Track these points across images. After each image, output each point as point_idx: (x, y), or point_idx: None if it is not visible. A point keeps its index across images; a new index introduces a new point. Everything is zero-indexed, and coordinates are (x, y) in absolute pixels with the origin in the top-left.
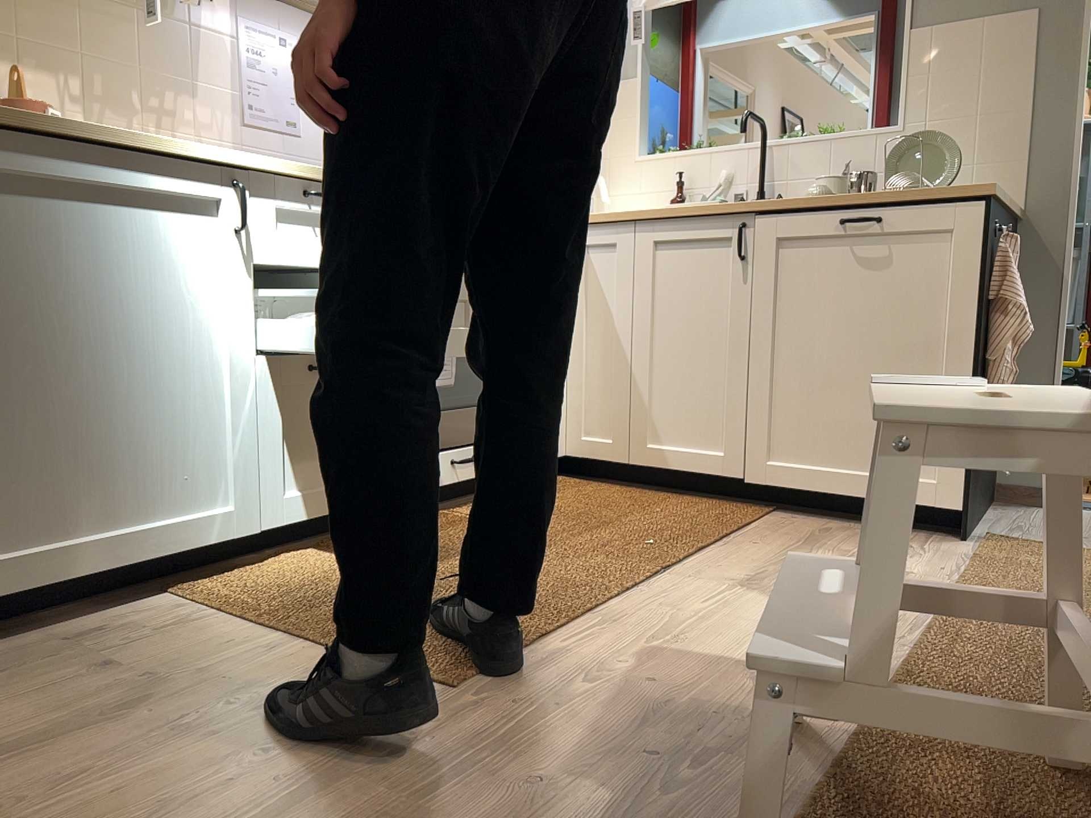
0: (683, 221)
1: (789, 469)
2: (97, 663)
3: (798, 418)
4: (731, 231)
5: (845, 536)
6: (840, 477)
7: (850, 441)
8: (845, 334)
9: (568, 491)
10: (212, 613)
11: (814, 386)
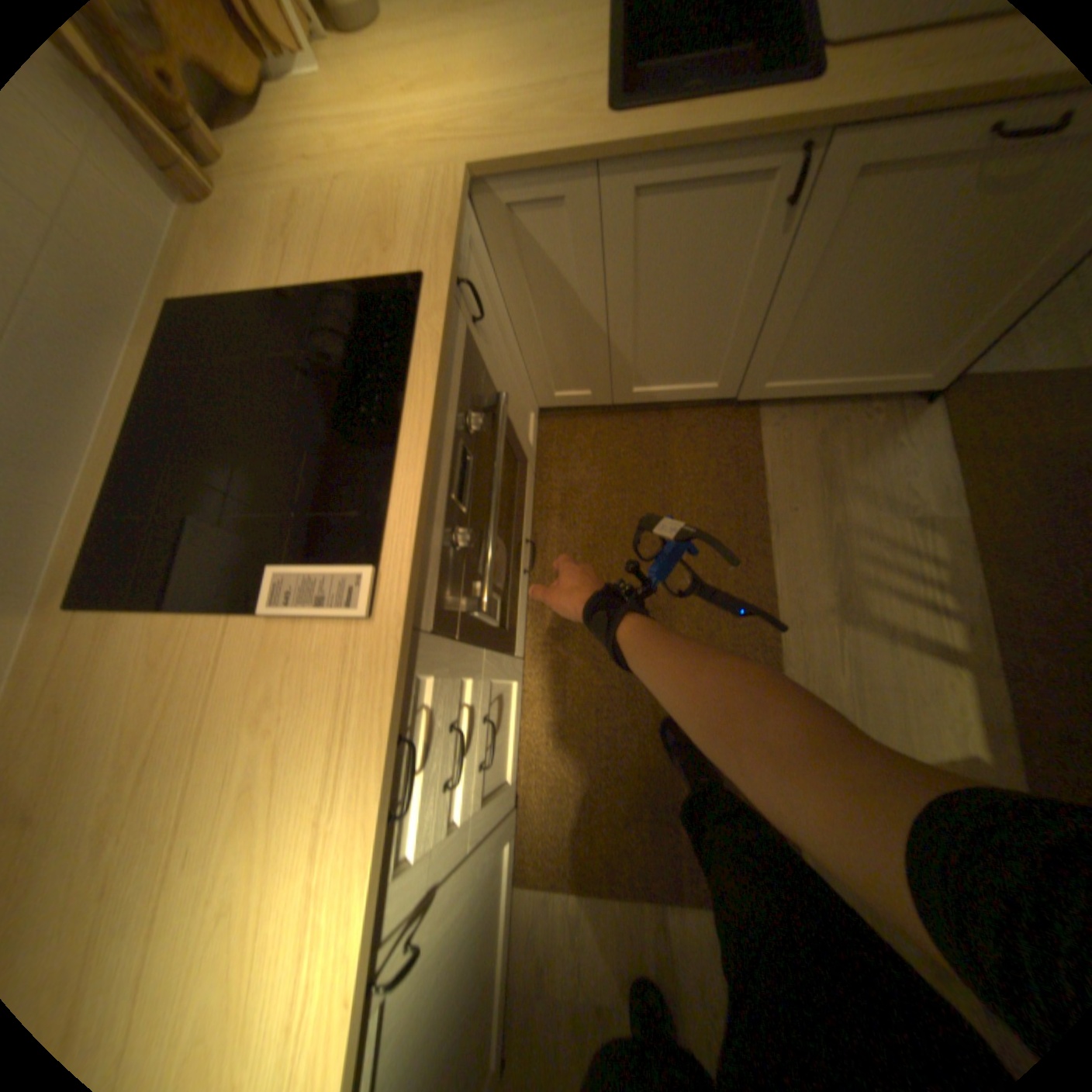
0: (690, 147)
1: (784, 387)
2: (587, 1011)
3: (807, 352)
4: (778, 156)
5: (846, 450)
6: (836, 385)
7: (858, 359)
8: (904, 274)
9: (575, 464)
10: (582, 911)
11: (839, 325)
